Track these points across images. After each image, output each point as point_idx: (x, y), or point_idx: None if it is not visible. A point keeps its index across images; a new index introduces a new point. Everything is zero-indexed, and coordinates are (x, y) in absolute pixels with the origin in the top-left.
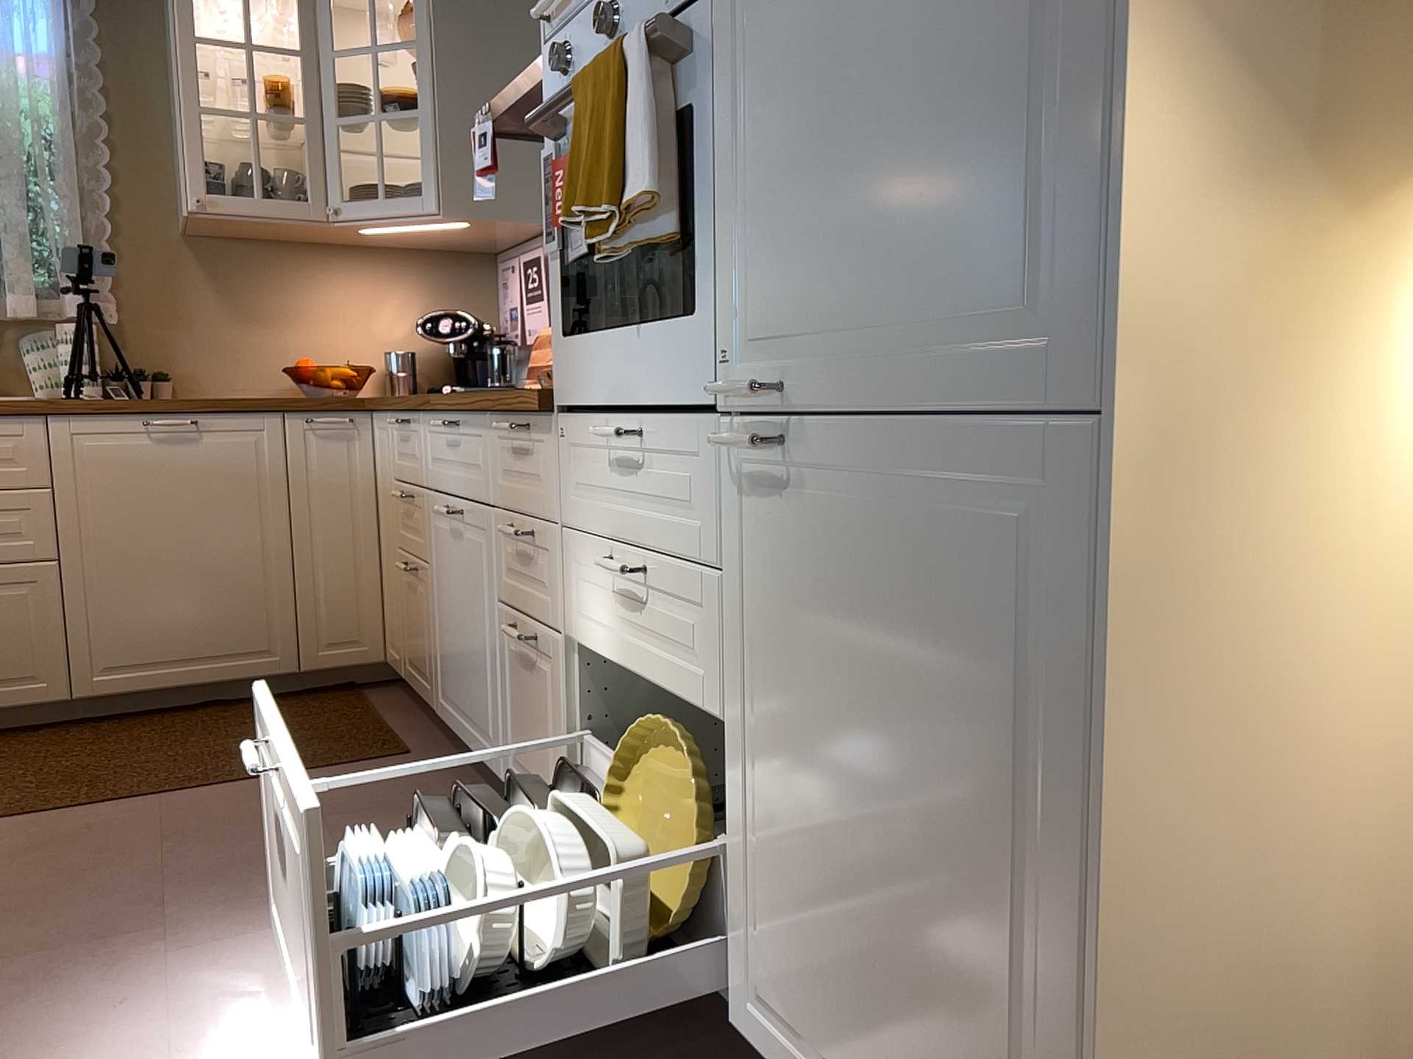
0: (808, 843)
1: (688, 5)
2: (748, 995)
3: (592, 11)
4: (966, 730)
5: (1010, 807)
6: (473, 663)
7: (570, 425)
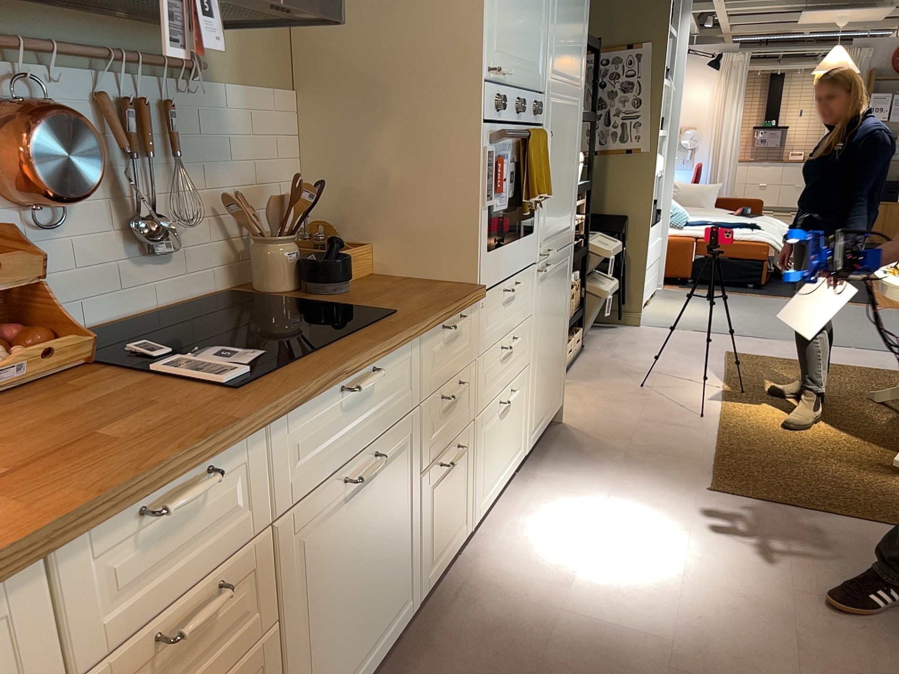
0: (542, 367)
1: (535, 126)
2: (529, 434)
3: (506, 92)
4: (560, 308)
5: (562, 316)
6: (384, 575)
7: (484, 299)
